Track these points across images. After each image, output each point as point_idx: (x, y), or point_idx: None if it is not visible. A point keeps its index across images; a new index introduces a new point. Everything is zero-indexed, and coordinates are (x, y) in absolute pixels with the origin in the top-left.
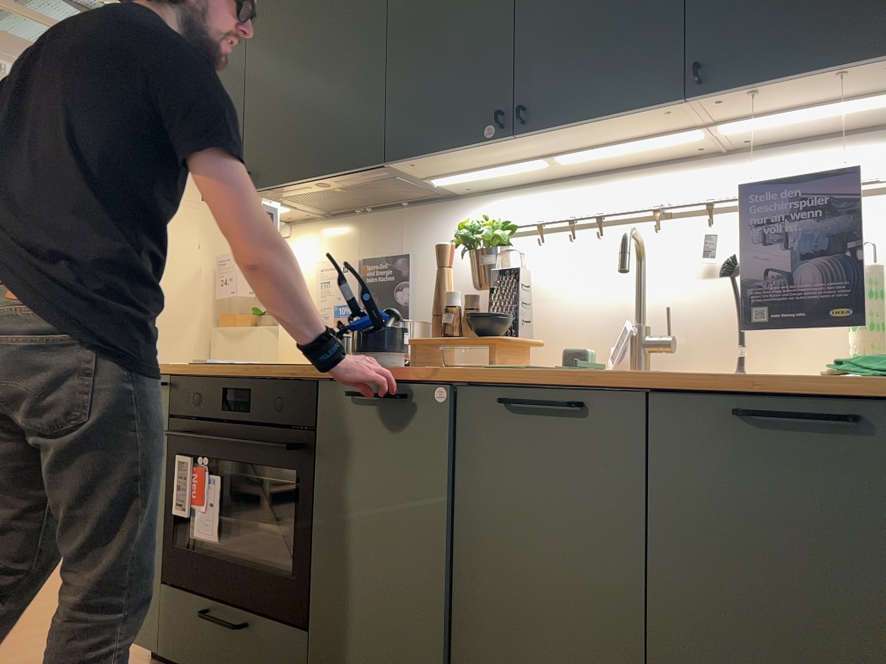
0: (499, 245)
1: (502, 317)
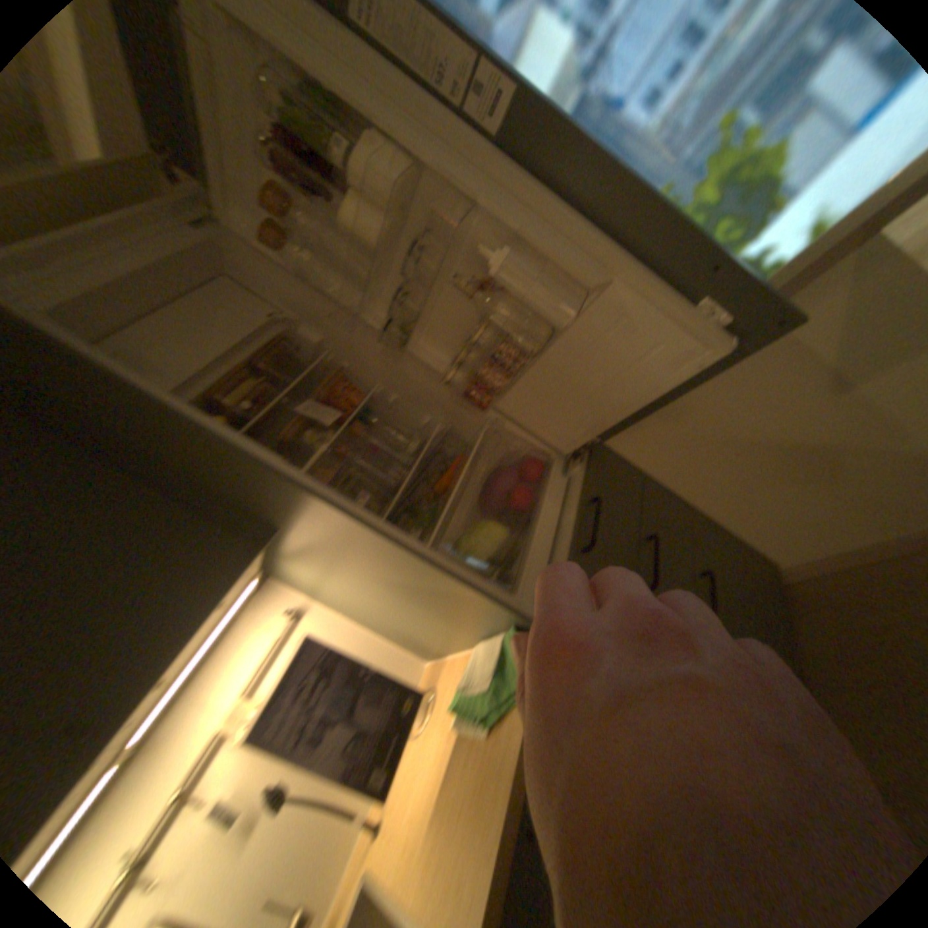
0: None
1: None
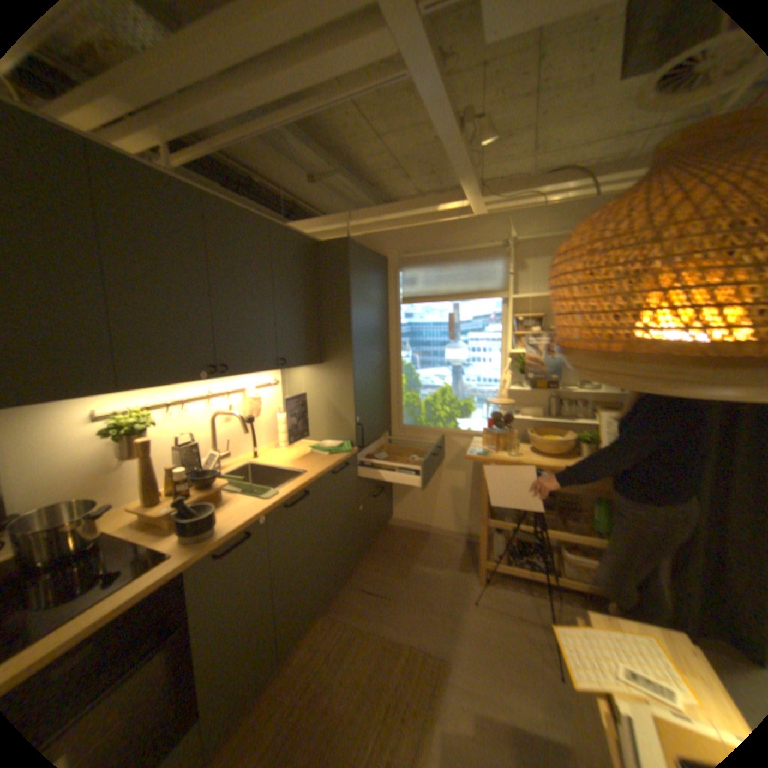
0: (142, 429)
1: (209, 474)
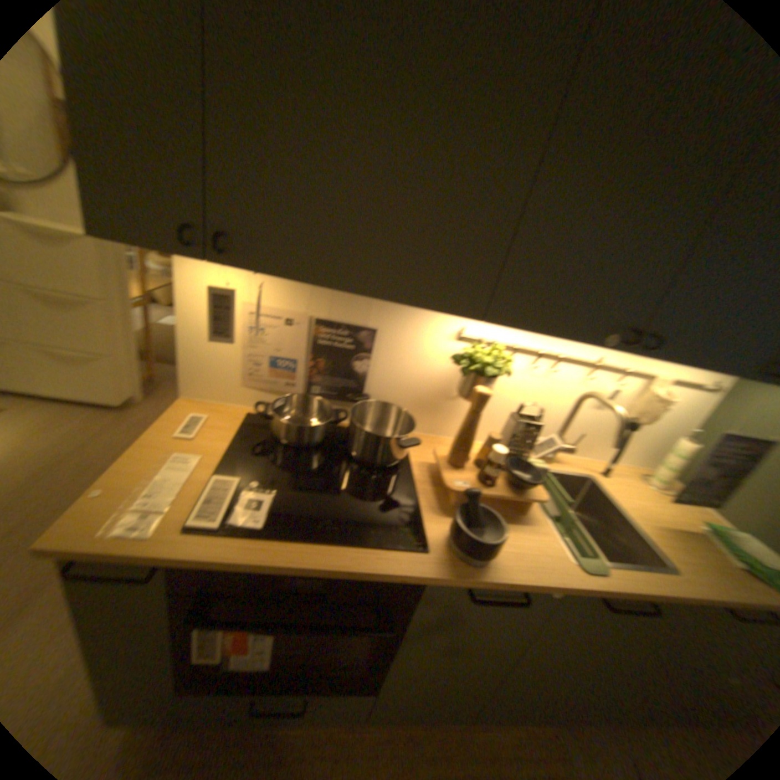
0: (496, 371)
1: (535, 472)
